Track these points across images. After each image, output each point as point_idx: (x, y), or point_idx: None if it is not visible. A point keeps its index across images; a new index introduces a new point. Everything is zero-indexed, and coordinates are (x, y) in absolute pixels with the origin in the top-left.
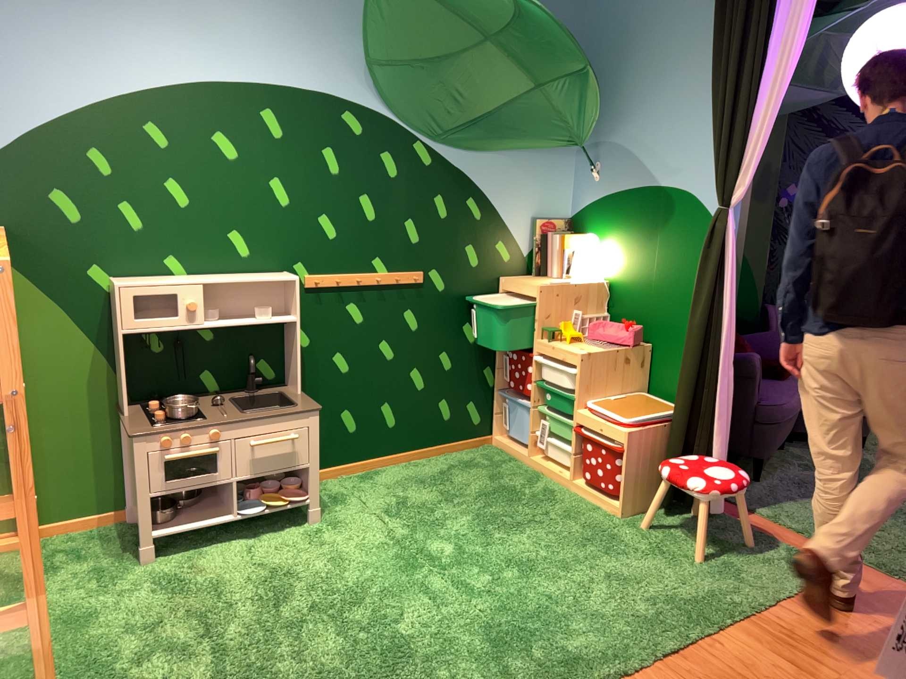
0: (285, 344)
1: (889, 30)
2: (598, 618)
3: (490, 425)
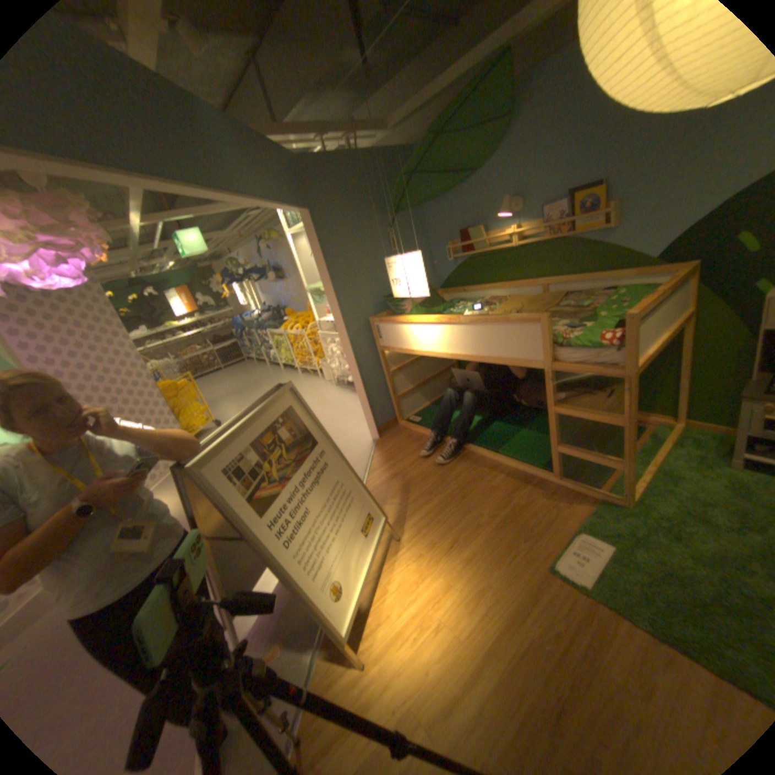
0: None
1: None
2: None
3: None
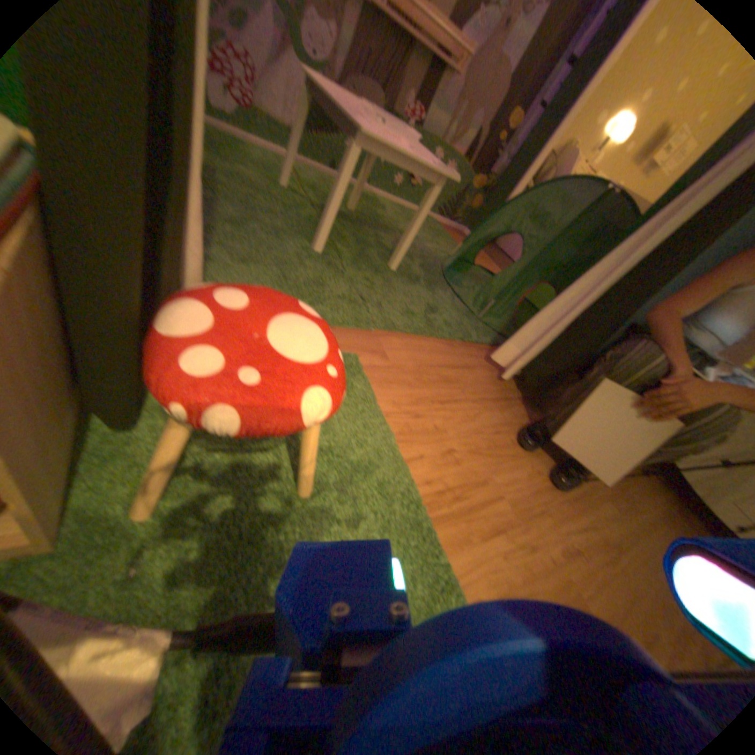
0: None
1: None
2: None
3: None
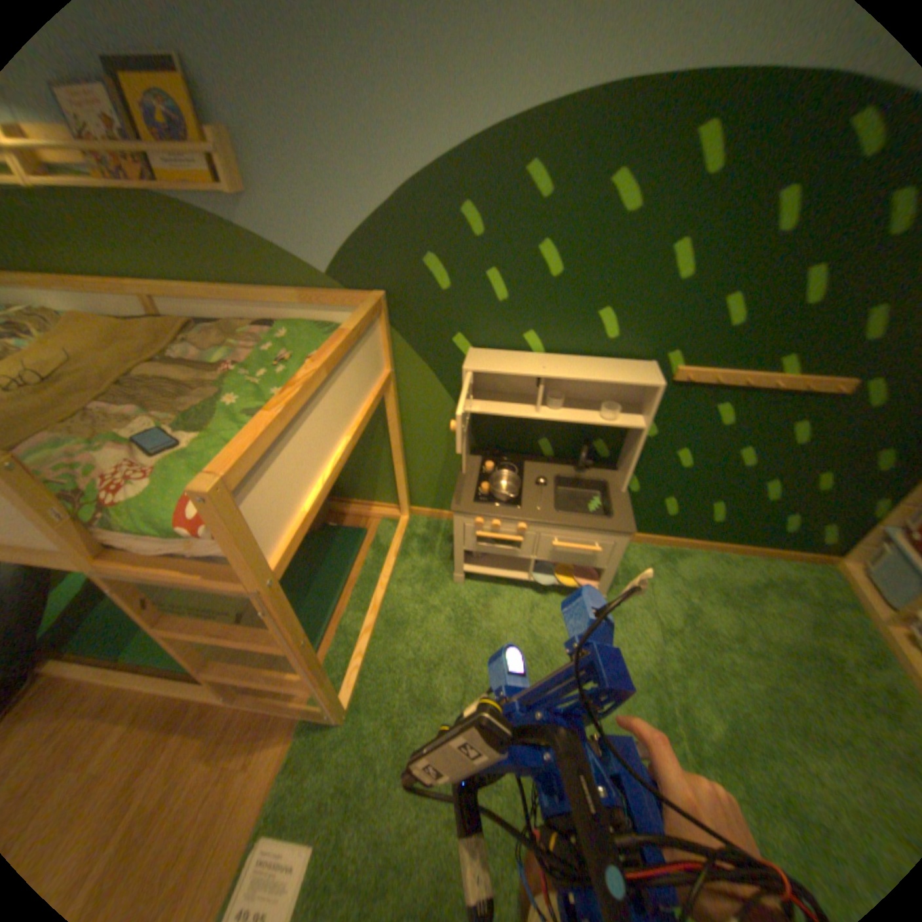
0: (625, 432)
1: None
2: None
3: (847, 553)
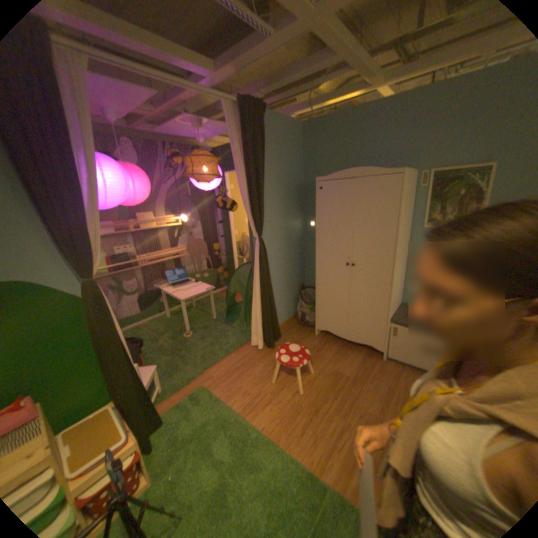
0: None
1: (106, 162)
2: (271, 480)
3: None
